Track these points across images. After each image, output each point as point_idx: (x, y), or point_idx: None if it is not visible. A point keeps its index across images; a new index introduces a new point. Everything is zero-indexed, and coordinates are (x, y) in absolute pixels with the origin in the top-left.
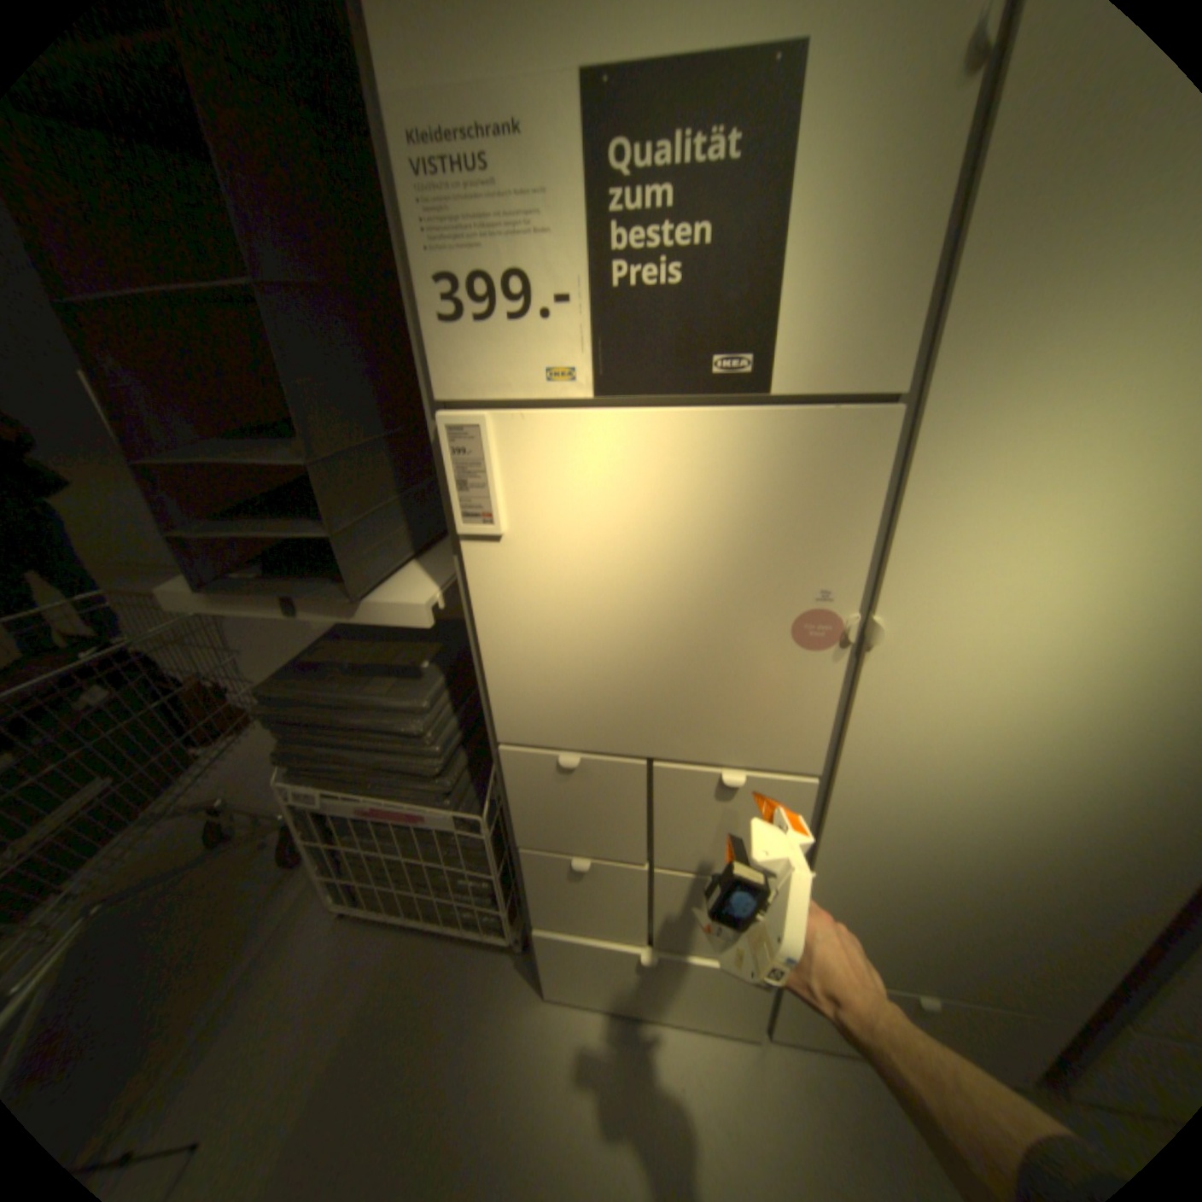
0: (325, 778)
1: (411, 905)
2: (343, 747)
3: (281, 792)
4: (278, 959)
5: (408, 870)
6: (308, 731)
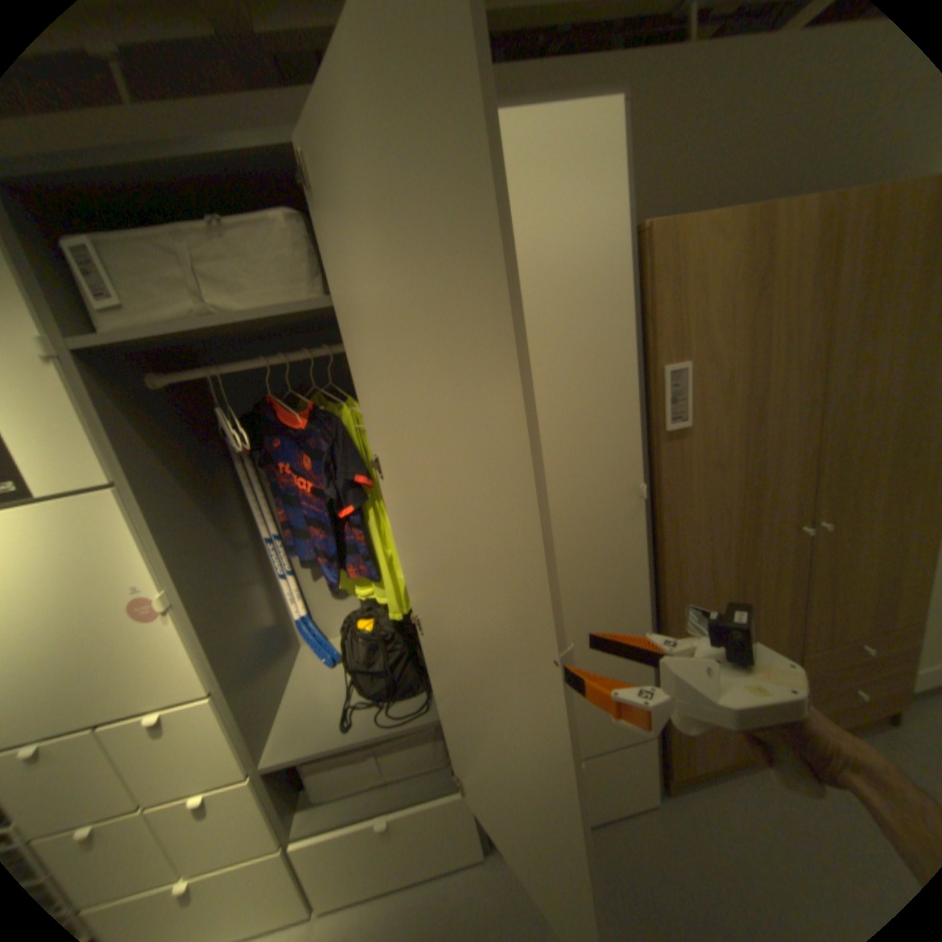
0: None
1: None
2: None
3: None
4: None
5: None
6: None
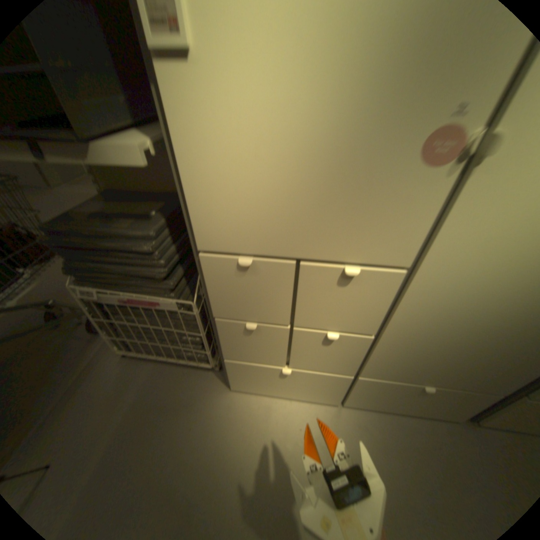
0: (98, 280)
1: (159, 348)
2: (105, 260)
3: (73, 288)
4: (91, 374)
5: (155, 330)
6: (80, 250)
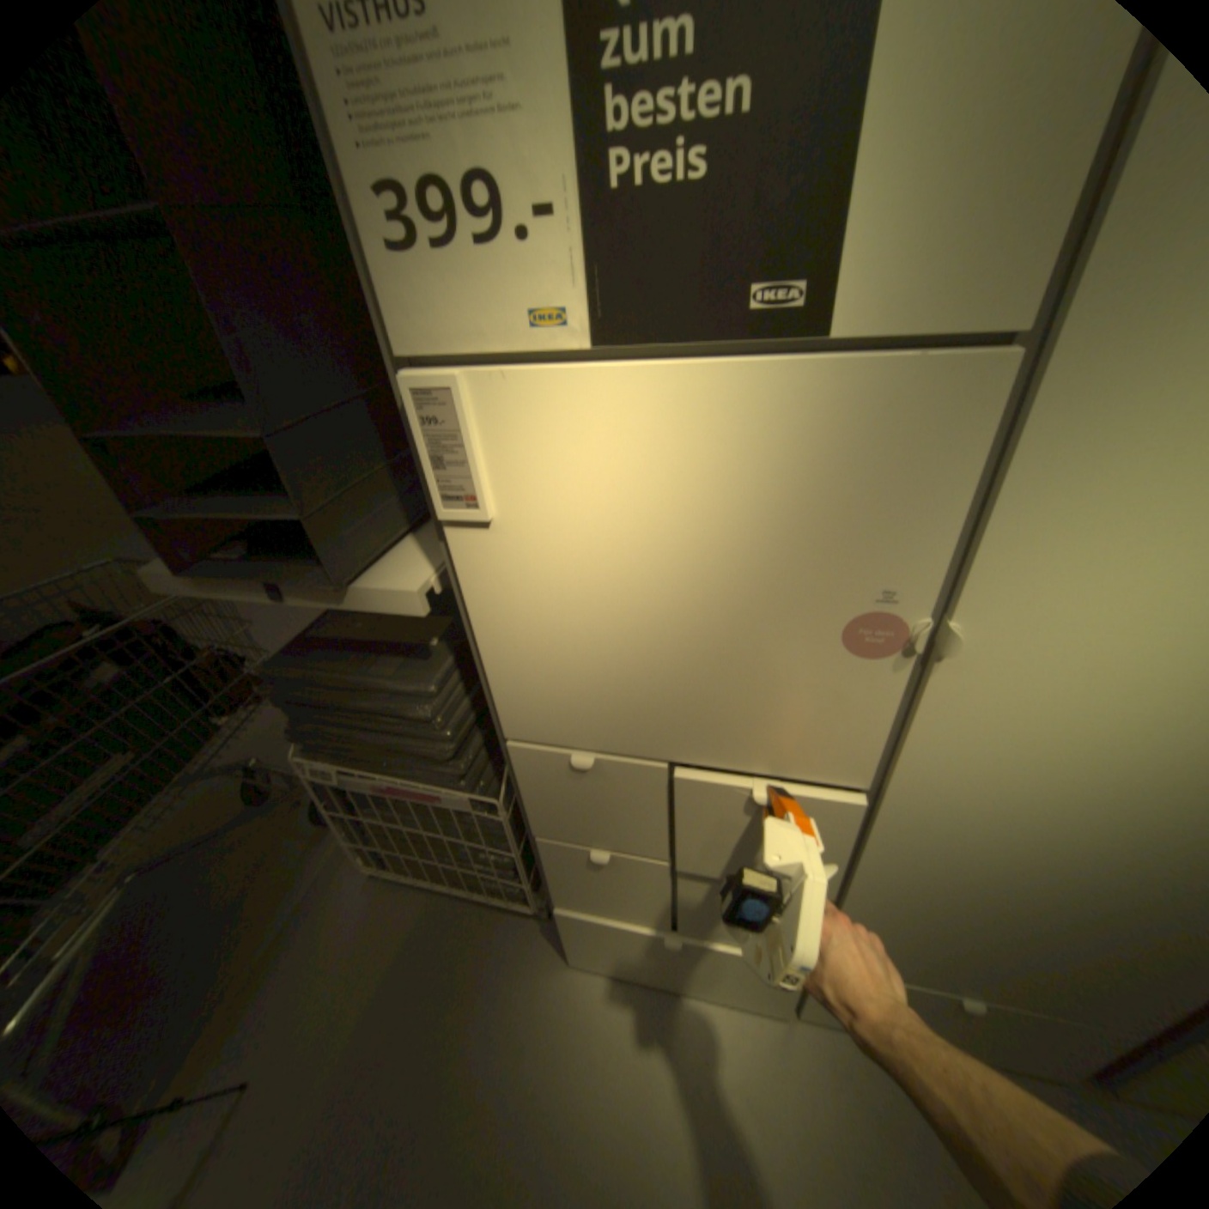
0: (340, 756)
1: (437, 873)
2: (354, 727)
3: (300, 767)
4: (315, 915)
5: (431, 843)
6: (317, 712)
